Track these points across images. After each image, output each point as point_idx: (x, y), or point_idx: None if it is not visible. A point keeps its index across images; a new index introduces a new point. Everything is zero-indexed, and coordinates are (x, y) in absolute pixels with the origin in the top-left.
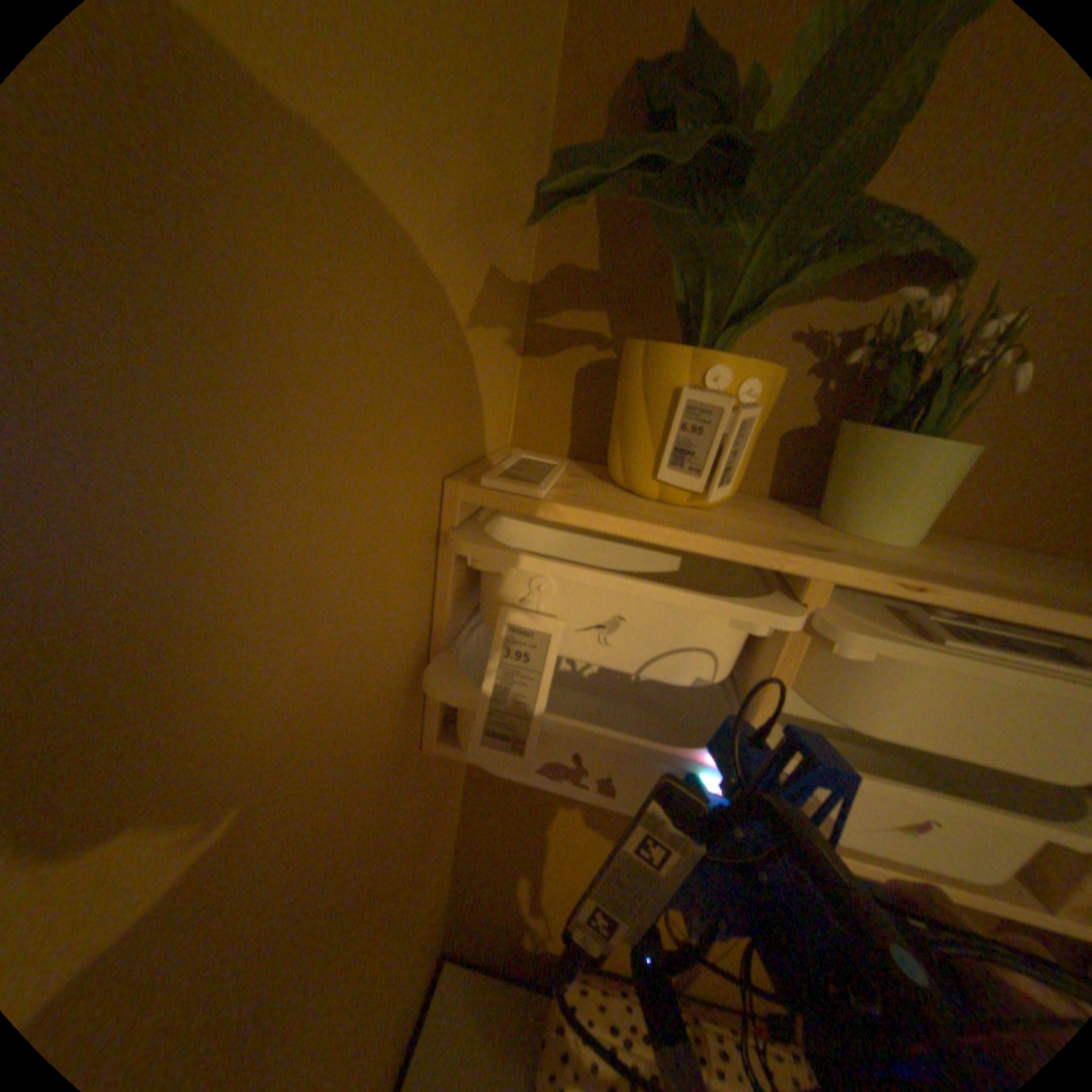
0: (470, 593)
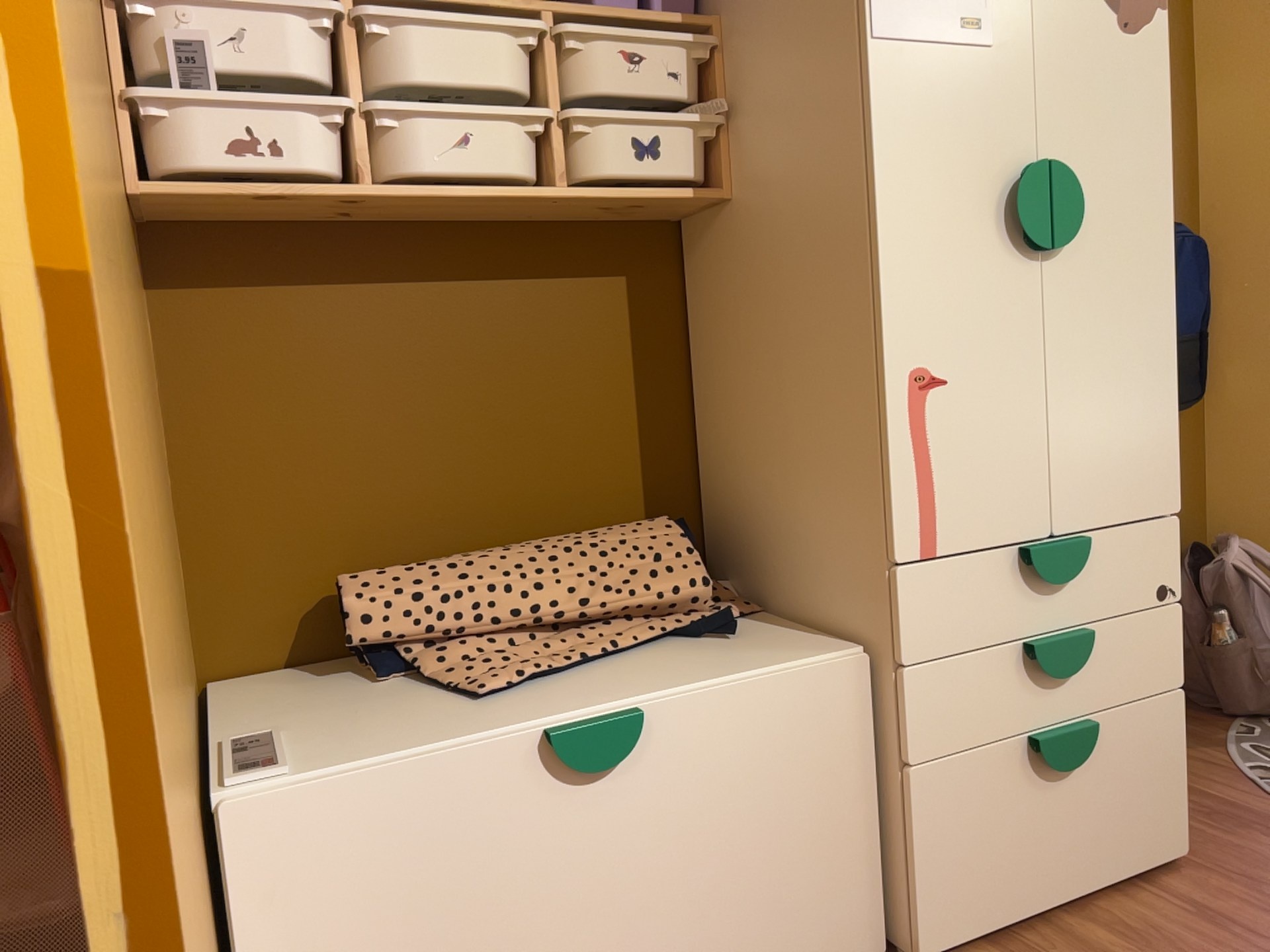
0: (125, 70)
